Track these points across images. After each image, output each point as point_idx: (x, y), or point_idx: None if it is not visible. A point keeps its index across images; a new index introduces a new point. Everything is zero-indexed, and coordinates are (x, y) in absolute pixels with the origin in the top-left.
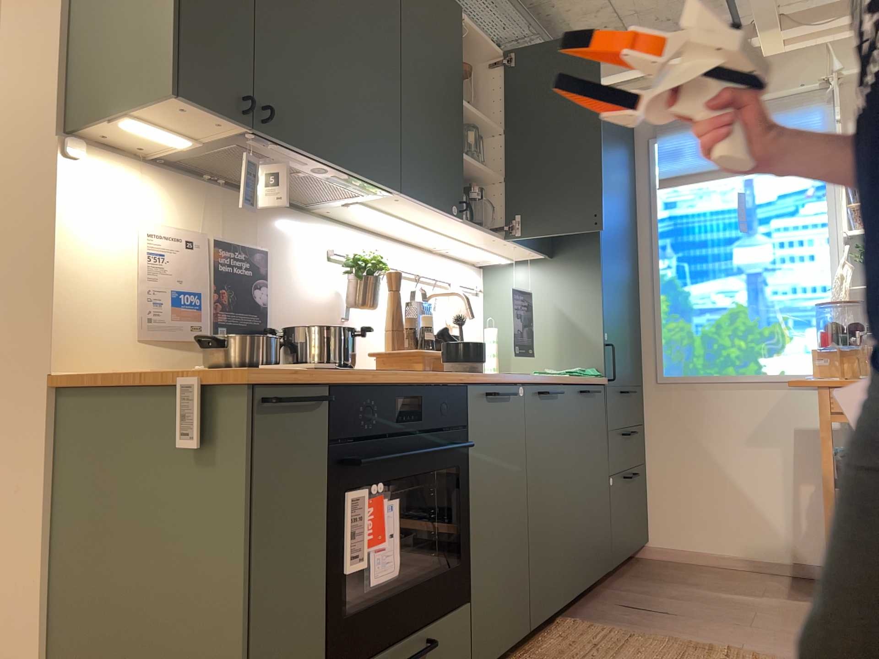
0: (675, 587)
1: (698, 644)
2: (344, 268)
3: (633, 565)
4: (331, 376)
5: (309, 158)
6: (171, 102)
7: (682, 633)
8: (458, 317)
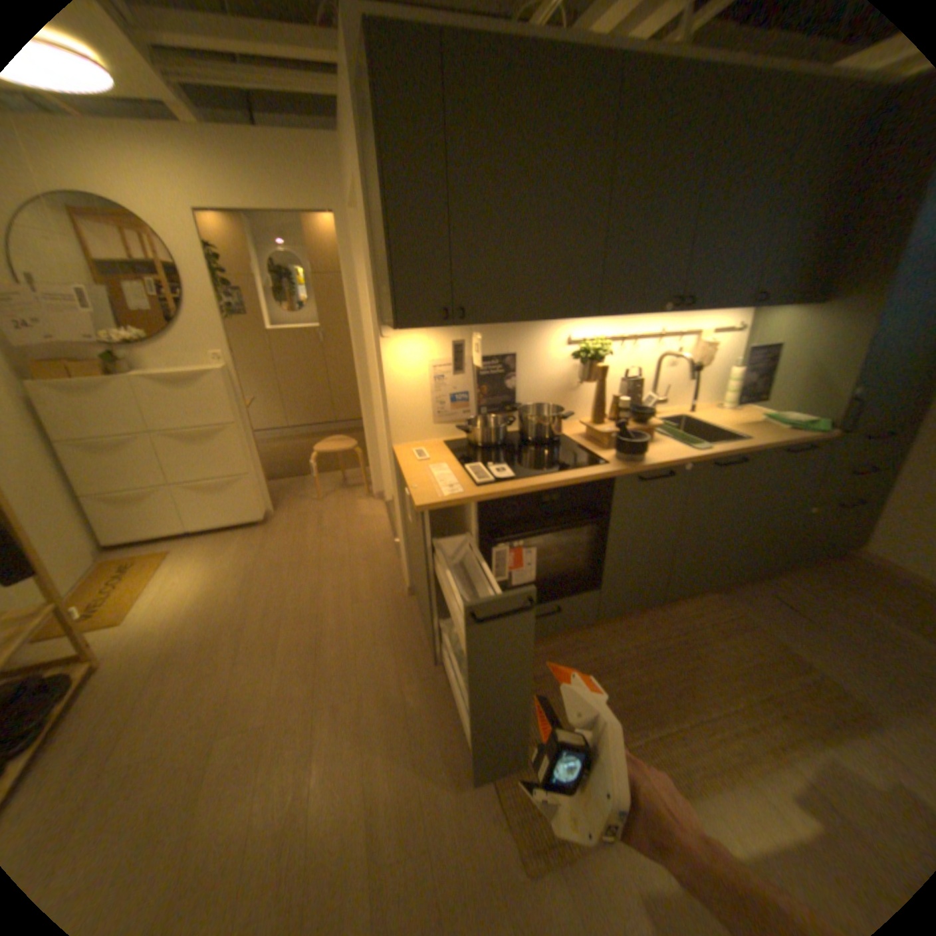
0: (849, 598)
1: (800, 661)
2: (573, 355)
3: (833, 561)
4: (476, 498)
5: (505, 322)
6: (398, 329)
7: (802, 644)
8: (697, 364)
